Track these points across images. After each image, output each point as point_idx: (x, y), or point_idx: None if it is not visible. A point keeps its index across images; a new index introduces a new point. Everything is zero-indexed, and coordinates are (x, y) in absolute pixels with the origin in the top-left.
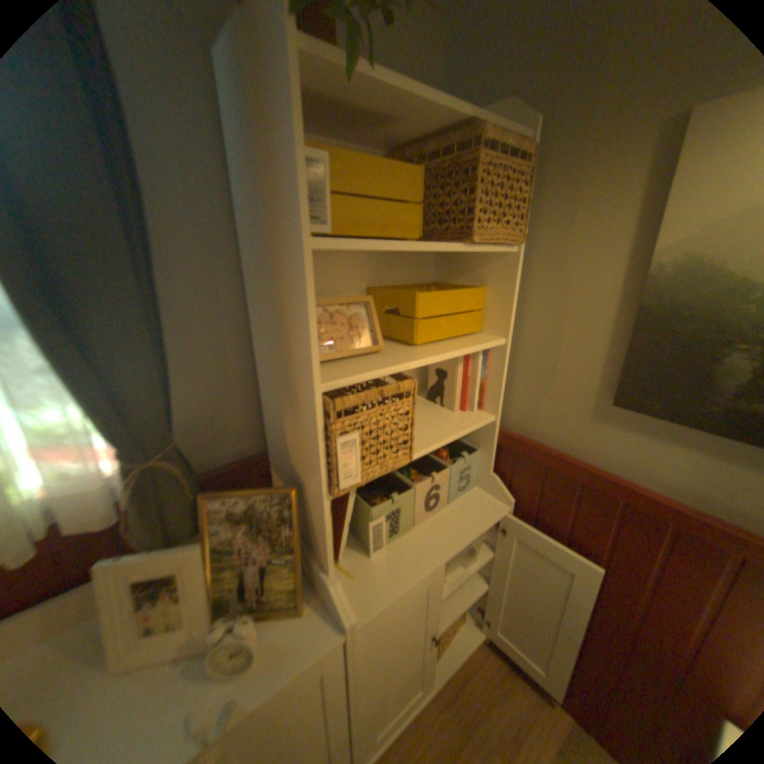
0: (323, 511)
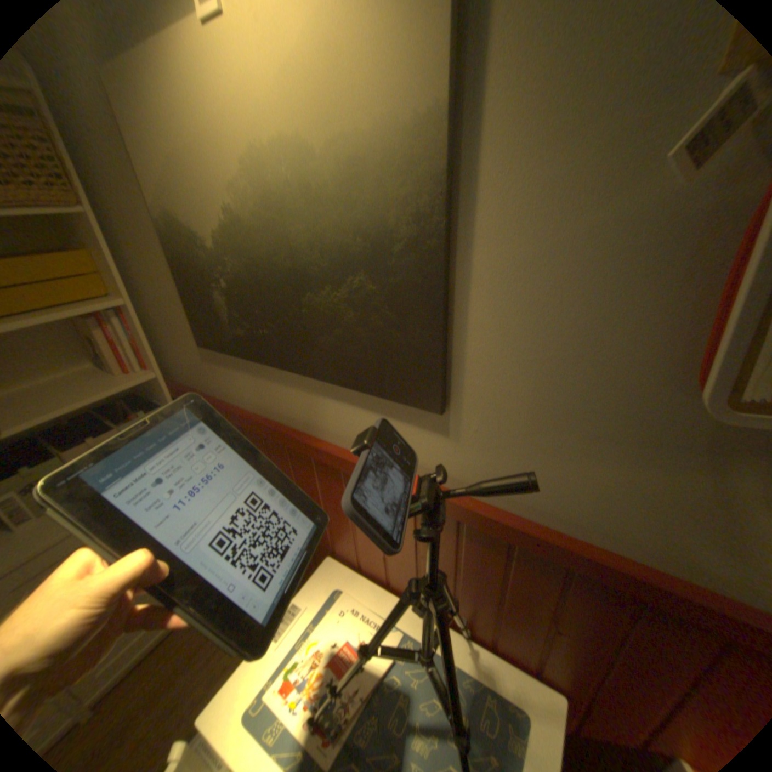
0: None
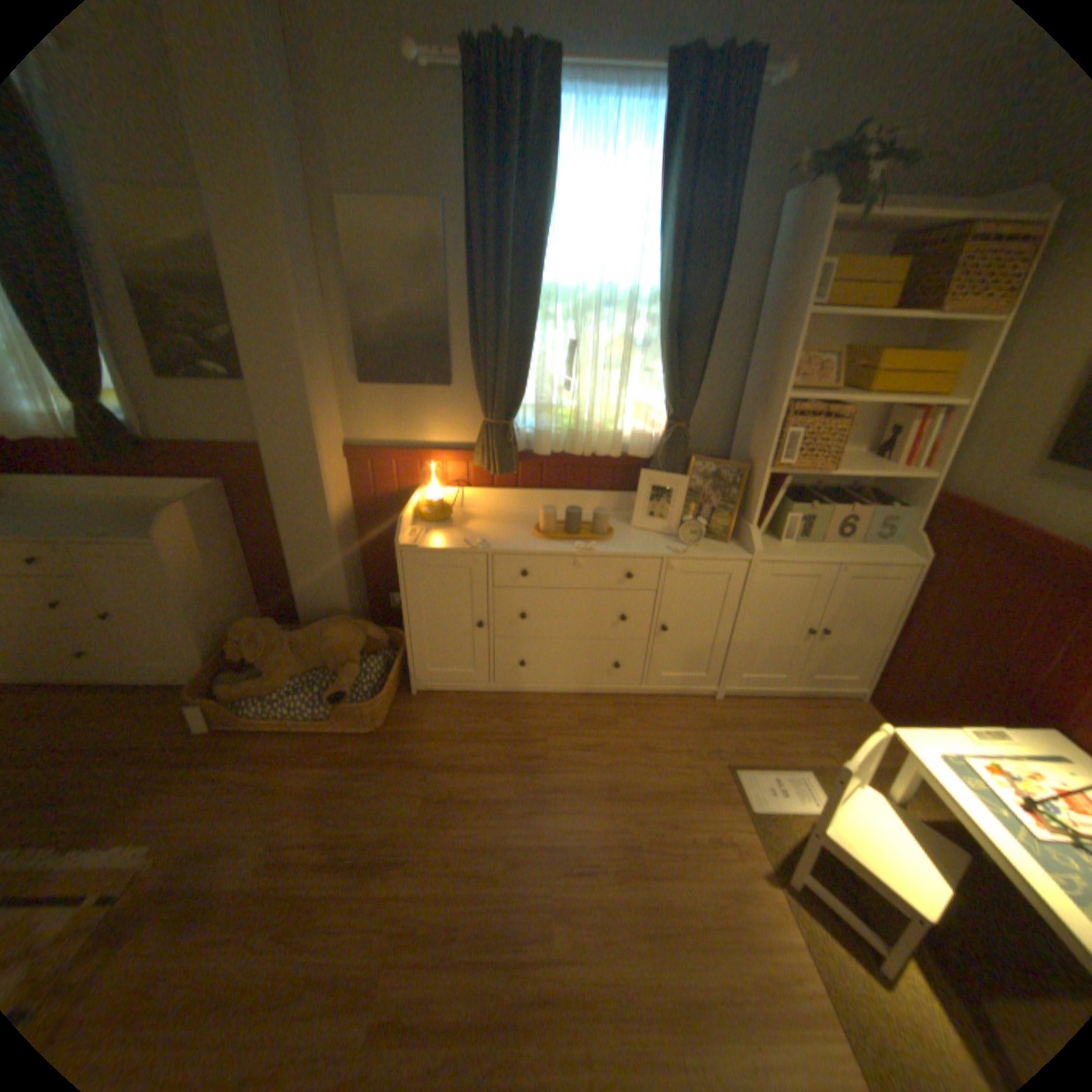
0: (763, 478)
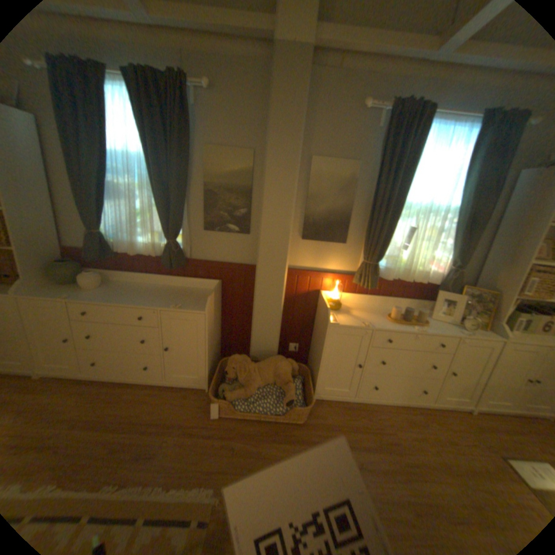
0: (511, 300)
